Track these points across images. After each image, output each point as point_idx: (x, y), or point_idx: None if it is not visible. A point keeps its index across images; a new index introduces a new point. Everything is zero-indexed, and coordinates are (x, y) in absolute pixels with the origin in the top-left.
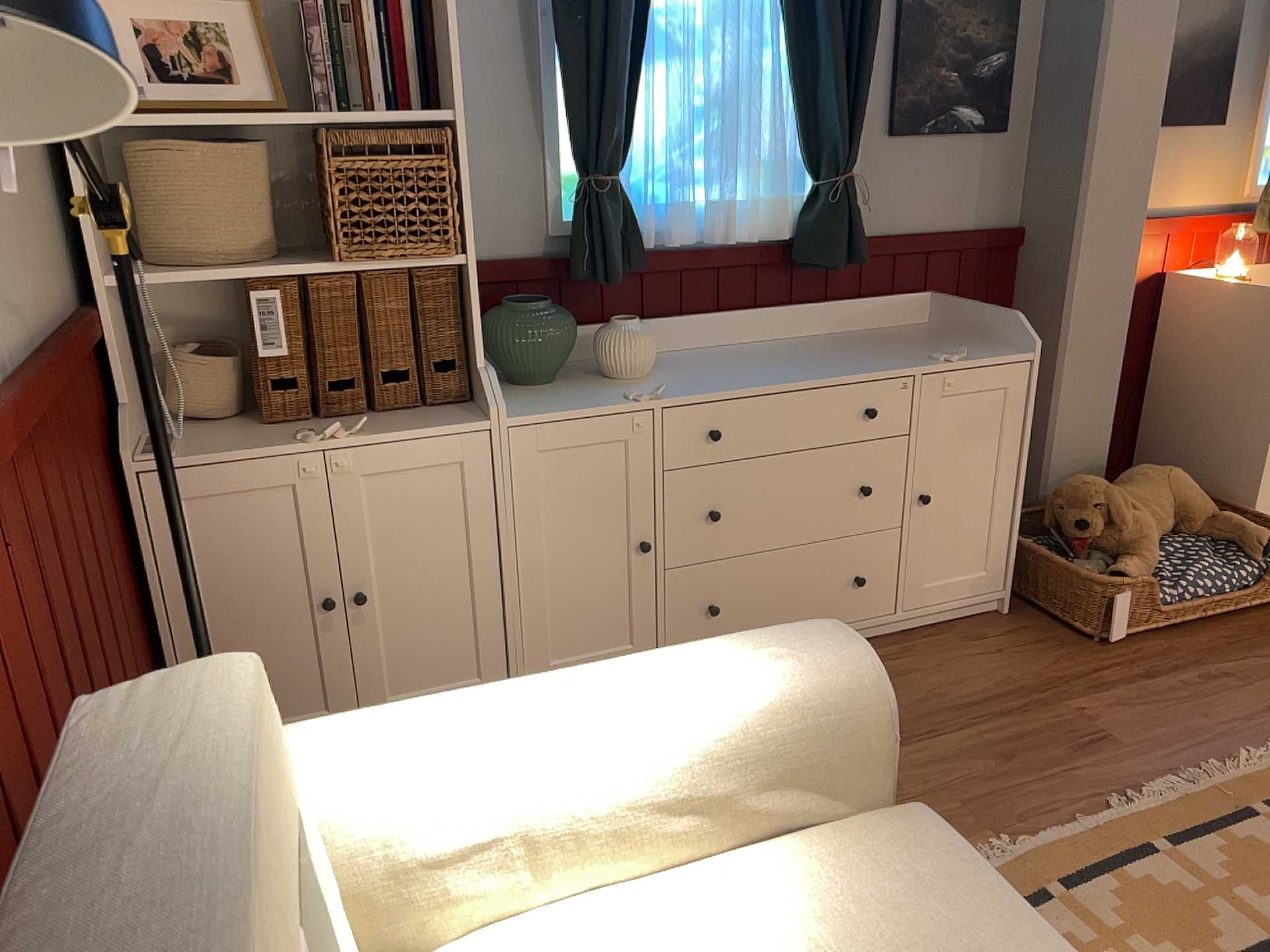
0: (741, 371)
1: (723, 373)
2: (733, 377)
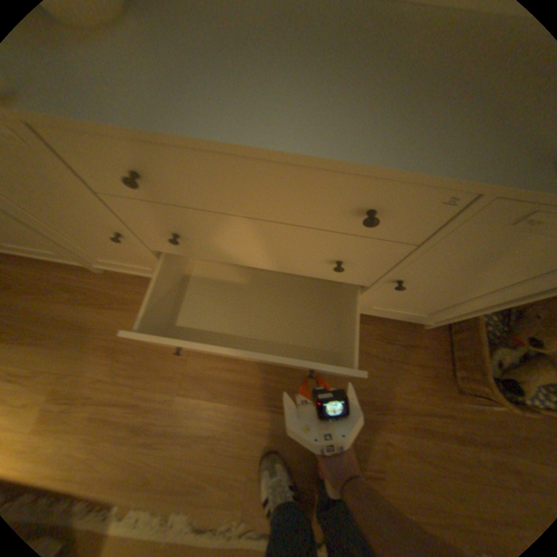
0: (237, 56)
1: (205, 52)
2: (198, 72)
